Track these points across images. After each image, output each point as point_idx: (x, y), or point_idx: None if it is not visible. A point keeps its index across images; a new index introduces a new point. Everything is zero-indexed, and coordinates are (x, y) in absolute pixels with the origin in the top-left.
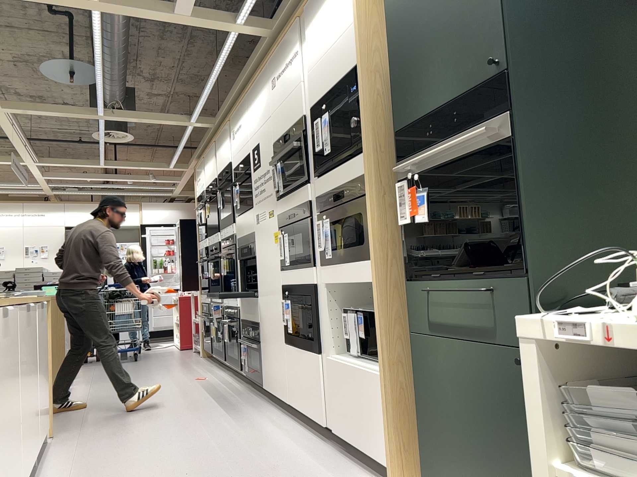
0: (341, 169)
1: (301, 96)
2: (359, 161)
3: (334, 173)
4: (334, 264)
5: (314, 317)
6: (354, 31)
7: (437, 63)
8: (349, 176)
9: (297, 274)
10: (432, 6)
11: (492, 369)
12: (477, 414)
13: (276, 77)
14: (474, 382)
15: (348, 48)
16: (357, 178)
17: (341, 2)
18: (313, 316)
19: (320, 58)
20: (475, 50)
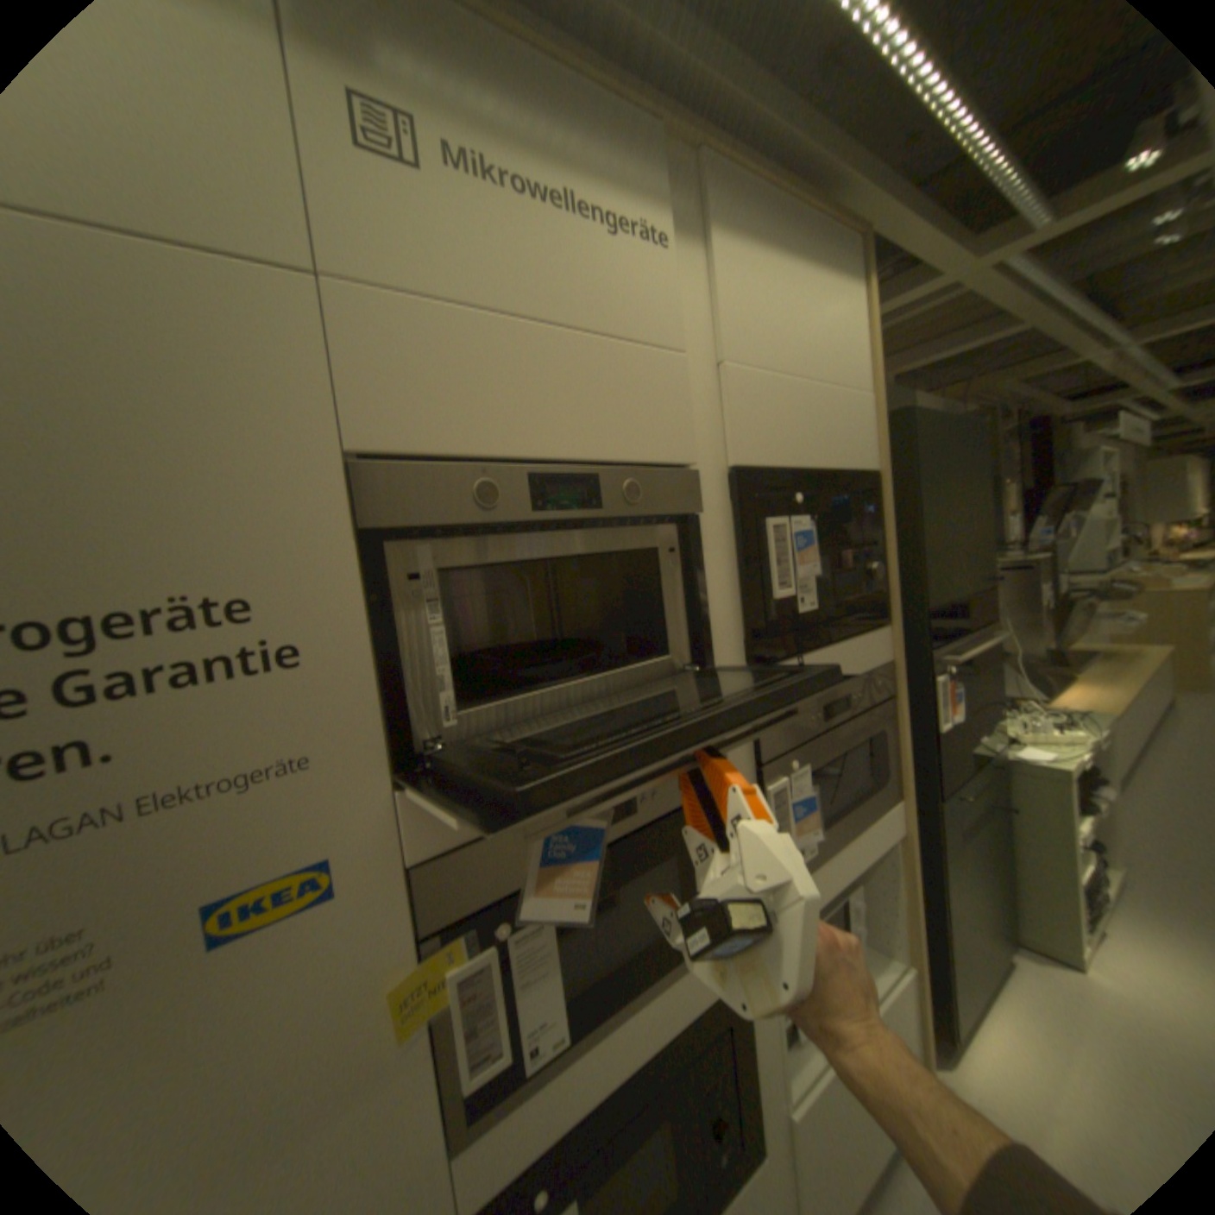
0: (839, 652)
1: (683, 400)
2: (876, 641)
3: (820, 661)
4: (816, 869)
5: (740, 1081)
6: (867, 407)
7: (961, 550)
8: (857, 668)
9: (635, 1033)
10: (957, 486)
11: (990, 841)
12: (985, 893)
13: (423, 127)
14: (984, 865)
15: (855, 424)
16: (872, 671)
17: (839, 319)
18: (737, 1083)
19: (775, 365)
20: (982, 558)
